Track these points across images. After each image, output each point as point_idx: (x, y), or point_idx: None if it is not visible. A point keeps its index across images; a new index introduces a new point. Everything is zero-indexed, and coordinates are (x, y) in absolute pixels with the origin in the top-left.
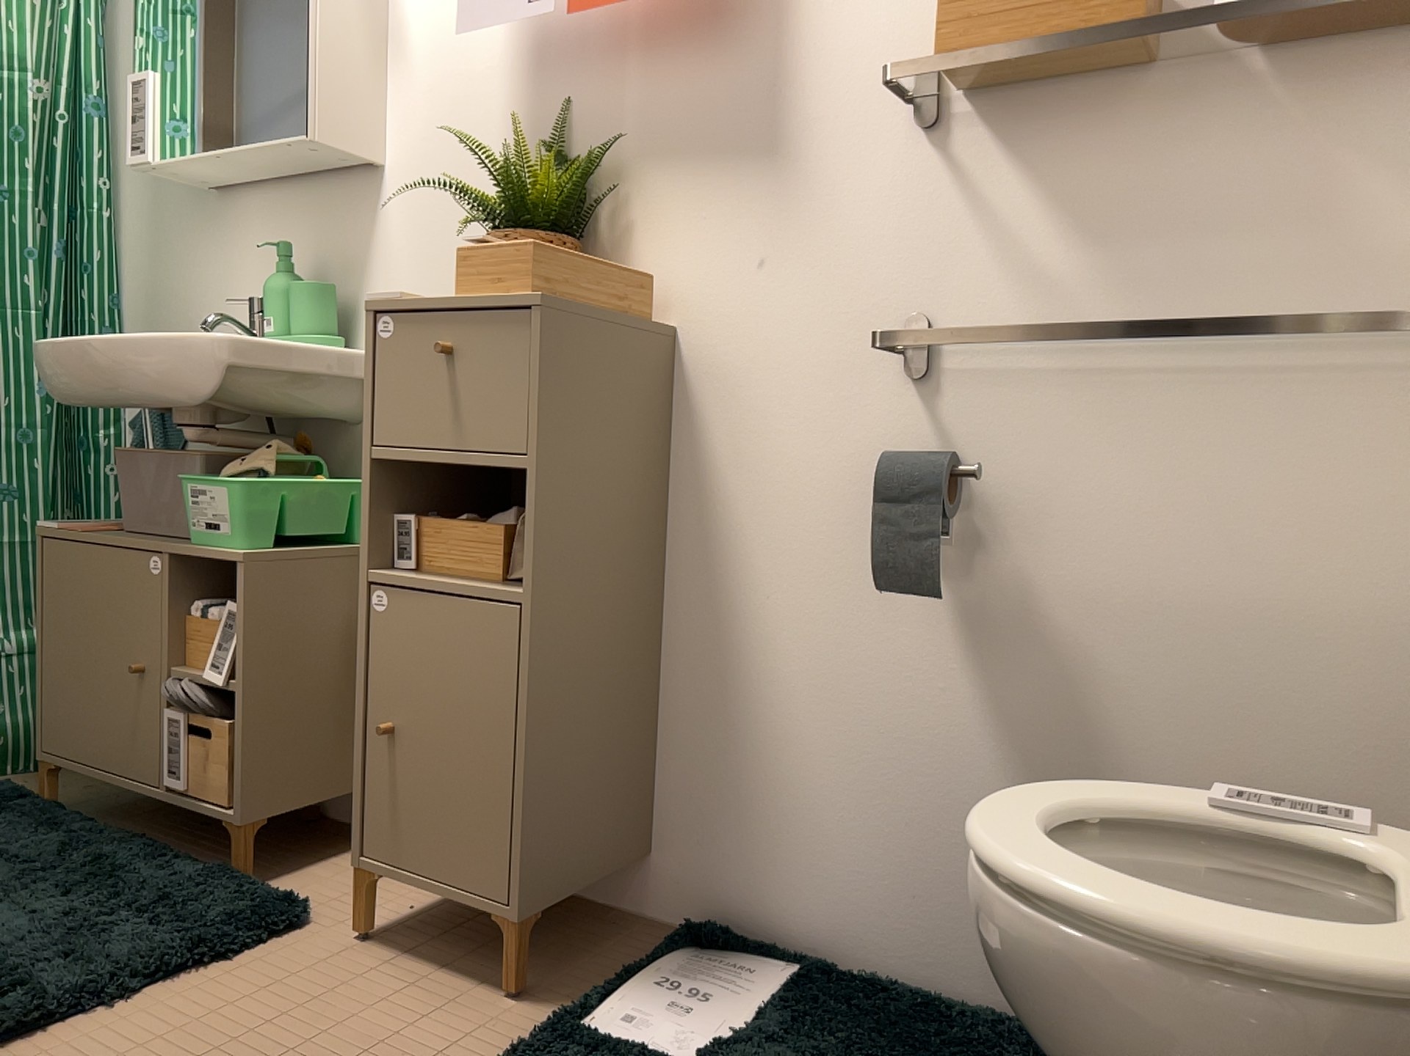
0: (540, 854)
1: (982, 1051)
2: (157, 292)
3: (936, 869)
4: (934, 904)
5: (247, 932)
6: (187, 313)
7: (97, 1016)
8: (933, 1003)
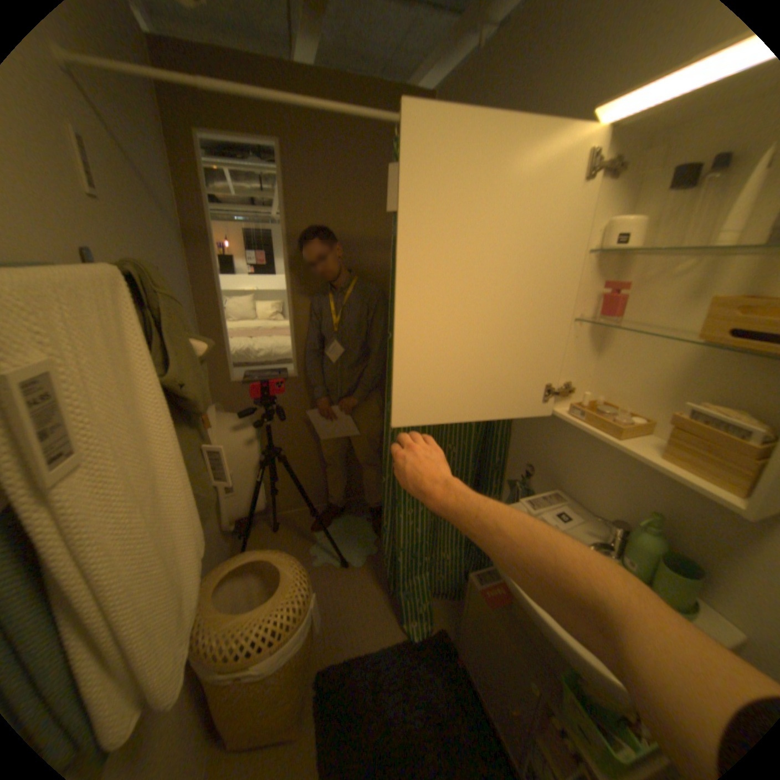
0: None
1: None
2: (532, 432)
3: None
4: None
5: None
6: (550, 457)
7: None
8: None
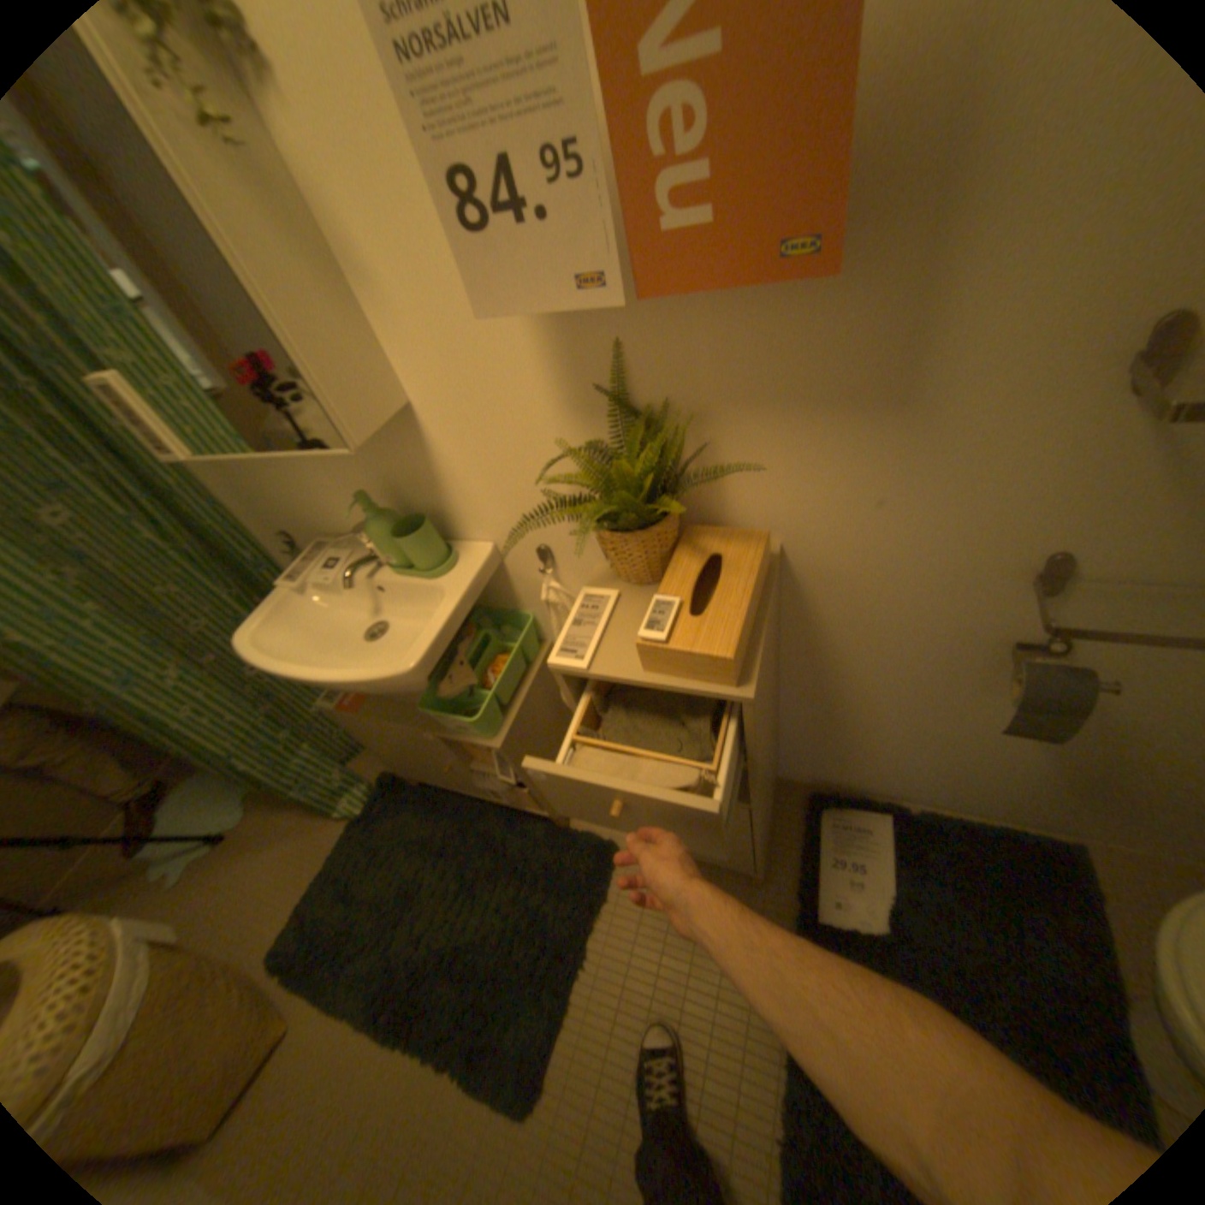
0: (766, 851)
1: (1025, 875)
2: (241, 491)
3: (981, 783)
4: (975, 792)
5: (605, 885)
6: (282, 507)
7: (583, 980)
8: (978, 835)
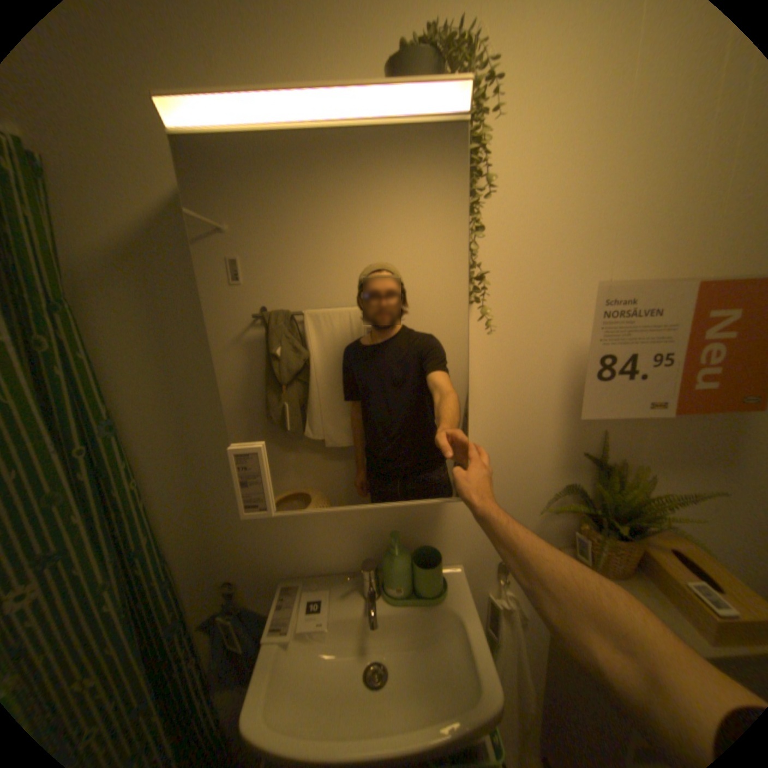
0: None
1: None
2: (205, 543)
3: None
4: None
5: None
6: (247, 555)
7: None
8: None
